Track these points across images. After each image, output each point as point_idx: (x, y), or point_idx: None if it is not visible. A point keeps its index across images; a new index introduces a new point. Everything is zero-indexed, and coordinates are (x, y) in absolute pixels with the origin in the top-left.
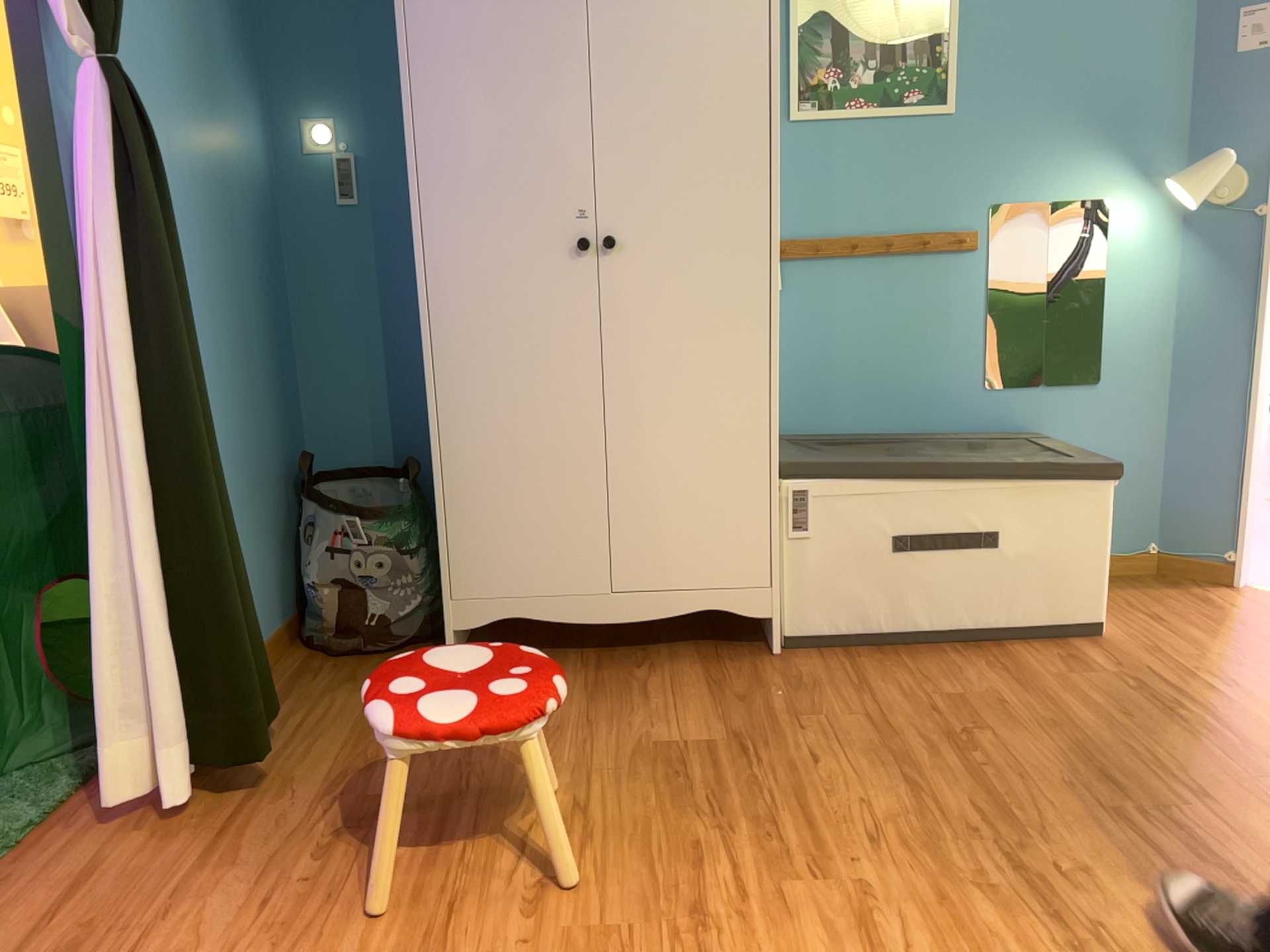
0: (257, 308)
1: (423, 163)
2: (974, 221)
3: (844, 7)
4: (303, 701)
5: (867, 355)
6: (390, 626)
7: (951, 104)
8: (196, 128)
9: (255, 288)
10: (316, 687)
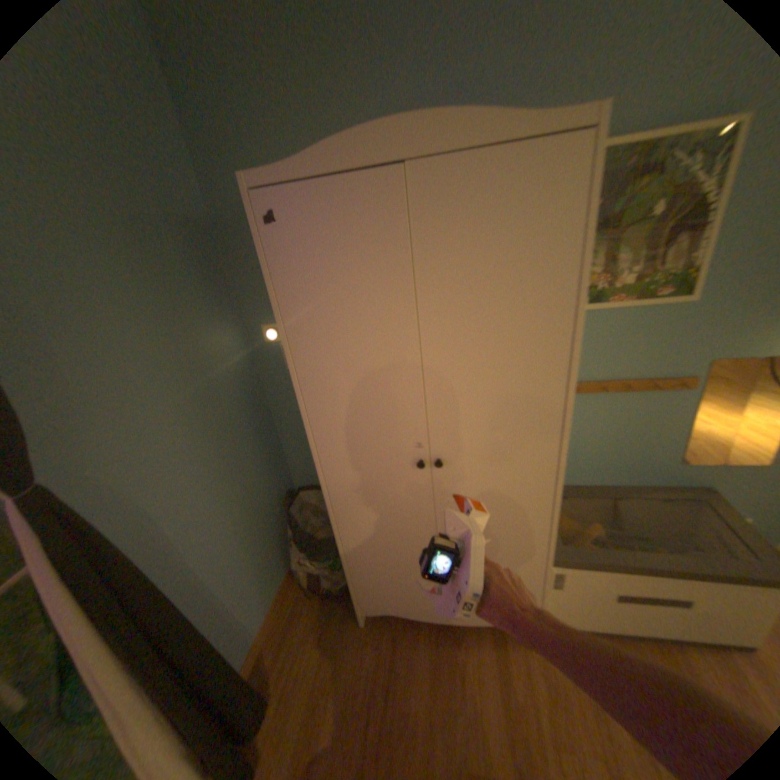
0: (246, 445)
1: (314, 413)
2: (699, 369)
3: (621, 226)
4: (290, 665)
5: (604, 444)
6: (334, 594)
7: (698, 293)
8: (176, 387)
9: (242, 436)
10: (297, 647)
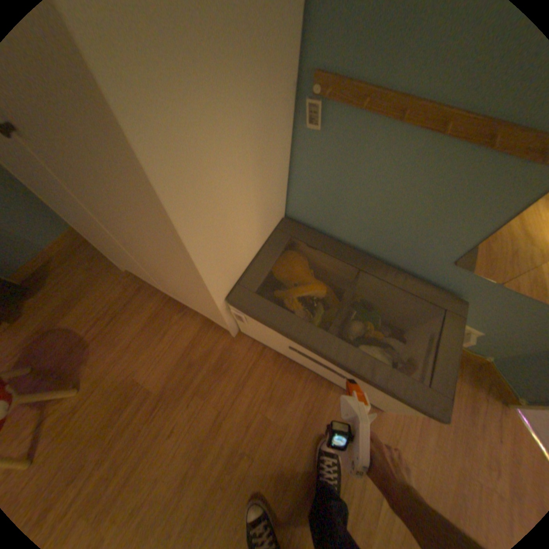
0: None
1: None
2: None
3: None
4: (64, 274)
5: (376, 206)
6: None
7: None
8: None
9: None
10: (74, 265)
